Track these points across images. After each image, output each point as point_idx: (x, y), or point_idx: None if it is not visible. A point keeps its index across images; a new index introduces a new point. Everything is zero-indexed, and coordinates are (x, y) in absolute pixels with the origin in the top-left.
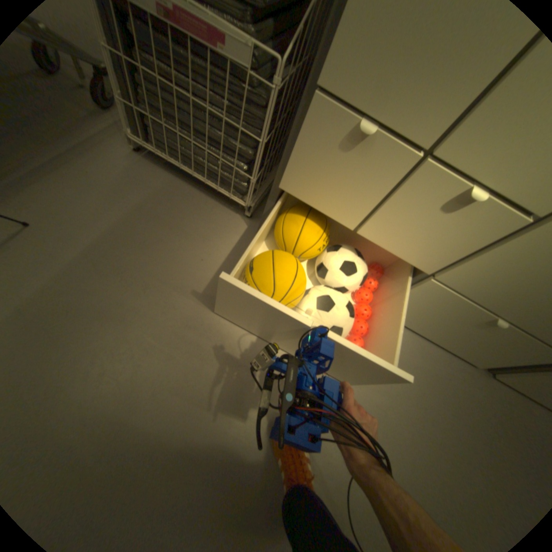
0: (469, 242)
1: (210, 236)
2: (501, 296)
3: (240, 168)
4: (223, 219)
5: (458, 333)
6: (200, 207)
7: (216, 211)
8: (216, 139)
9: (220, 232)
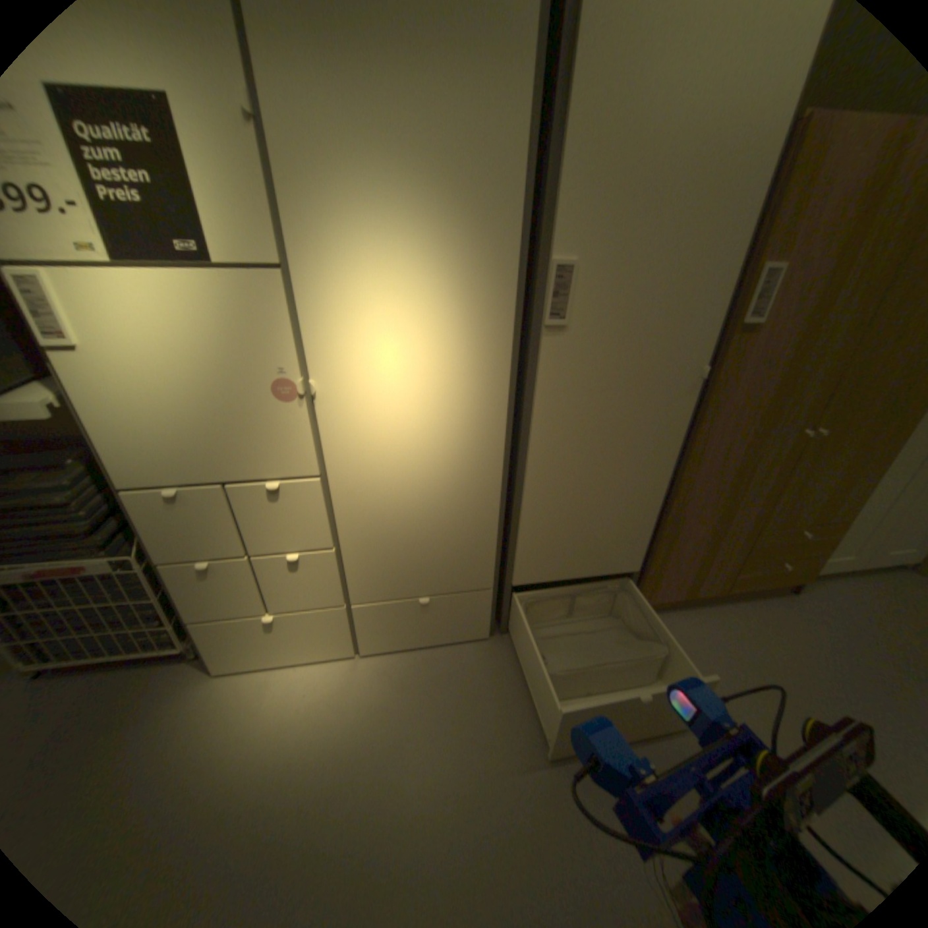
0: (328, 576)
1: (151, 707)
2: (394, 588)
3: (151, 627)
4: (163, 680)
5: (426, 626)
6: (132, 685)
7: (153, 676)
8: (115, 620)
9: (163, 695)
